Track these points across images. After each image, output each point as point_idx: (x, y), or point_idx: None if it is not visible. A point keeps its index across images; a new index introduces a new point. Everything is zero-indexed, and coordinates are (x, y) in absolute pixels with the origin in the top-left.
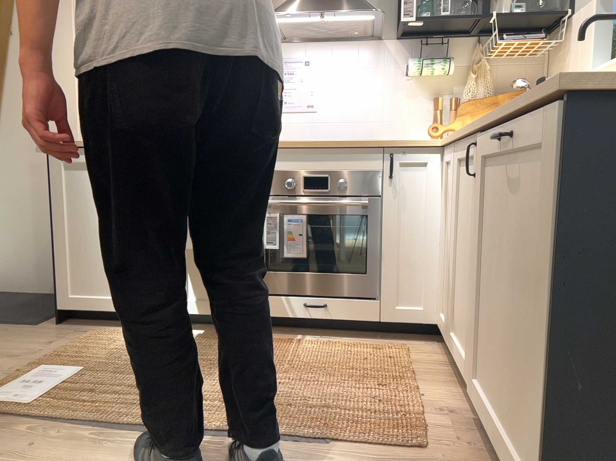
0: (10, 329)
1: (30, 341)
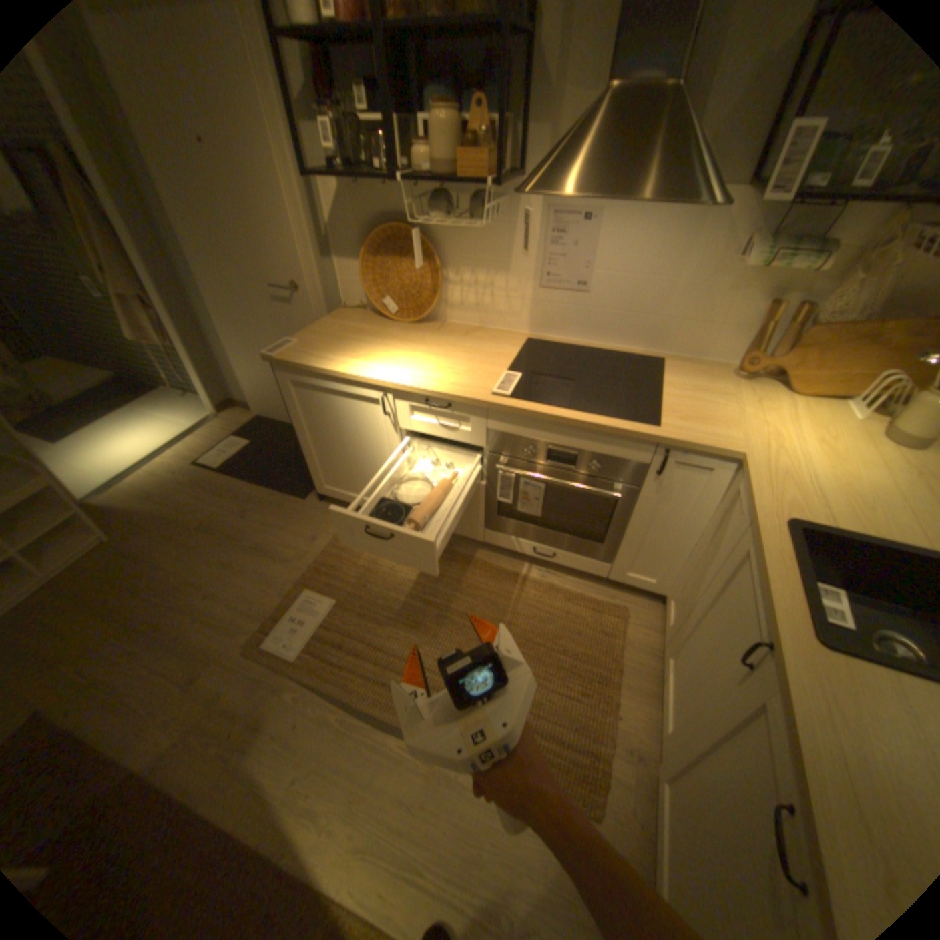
0: (283, 503)
1: (297, 530)
